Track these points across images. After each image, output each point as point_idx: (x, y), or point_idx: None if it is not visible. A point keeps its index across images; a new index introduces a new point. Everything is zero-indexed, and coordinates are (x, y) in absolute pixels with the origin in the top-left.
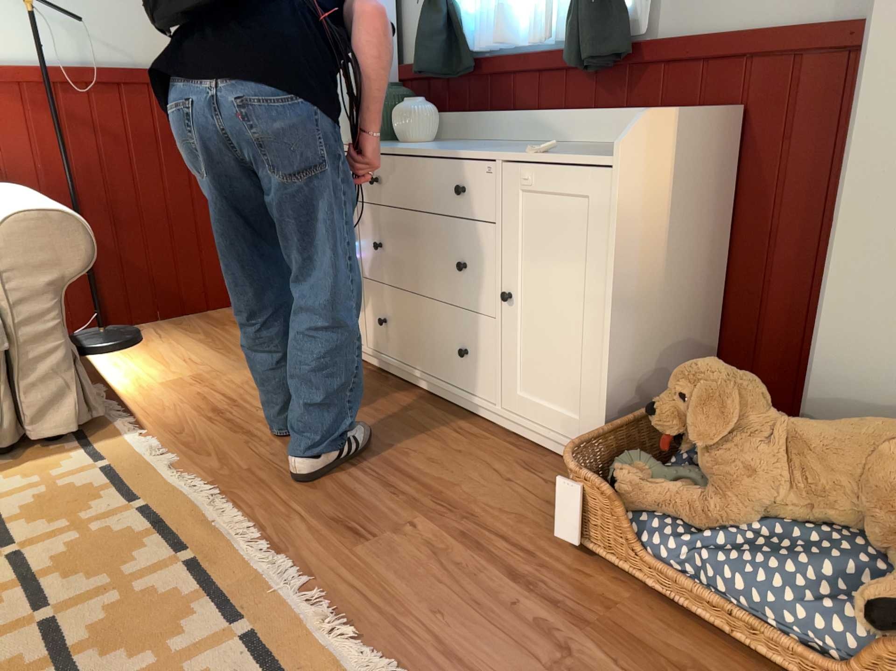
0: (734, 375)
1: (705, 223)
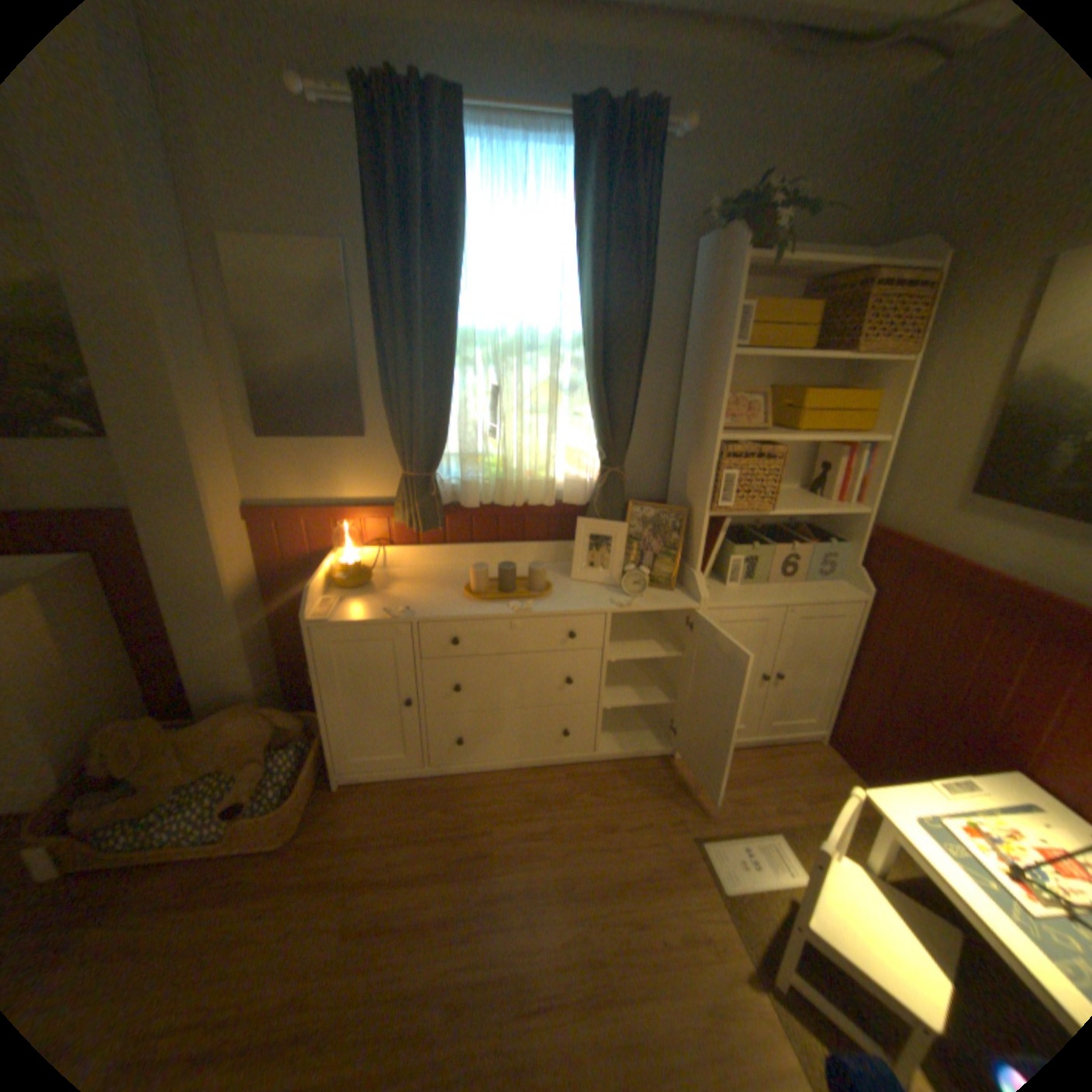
0: (132, 728)
1: (91, 626)
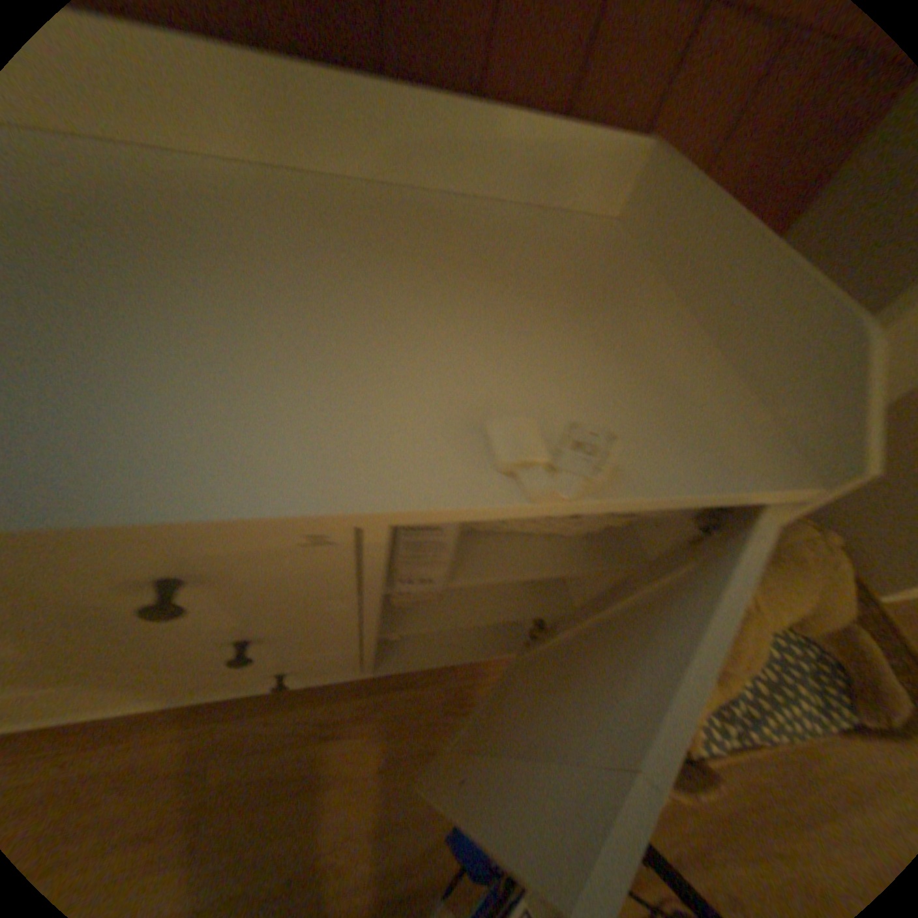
0: None
1: None
